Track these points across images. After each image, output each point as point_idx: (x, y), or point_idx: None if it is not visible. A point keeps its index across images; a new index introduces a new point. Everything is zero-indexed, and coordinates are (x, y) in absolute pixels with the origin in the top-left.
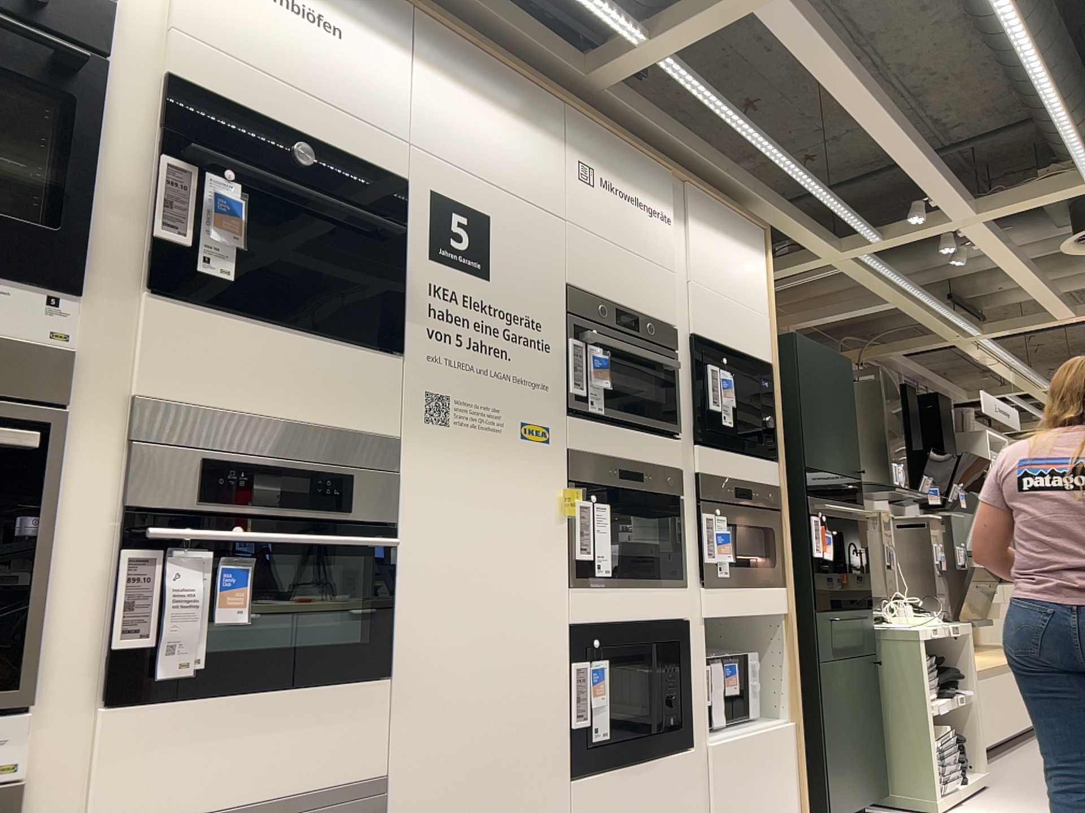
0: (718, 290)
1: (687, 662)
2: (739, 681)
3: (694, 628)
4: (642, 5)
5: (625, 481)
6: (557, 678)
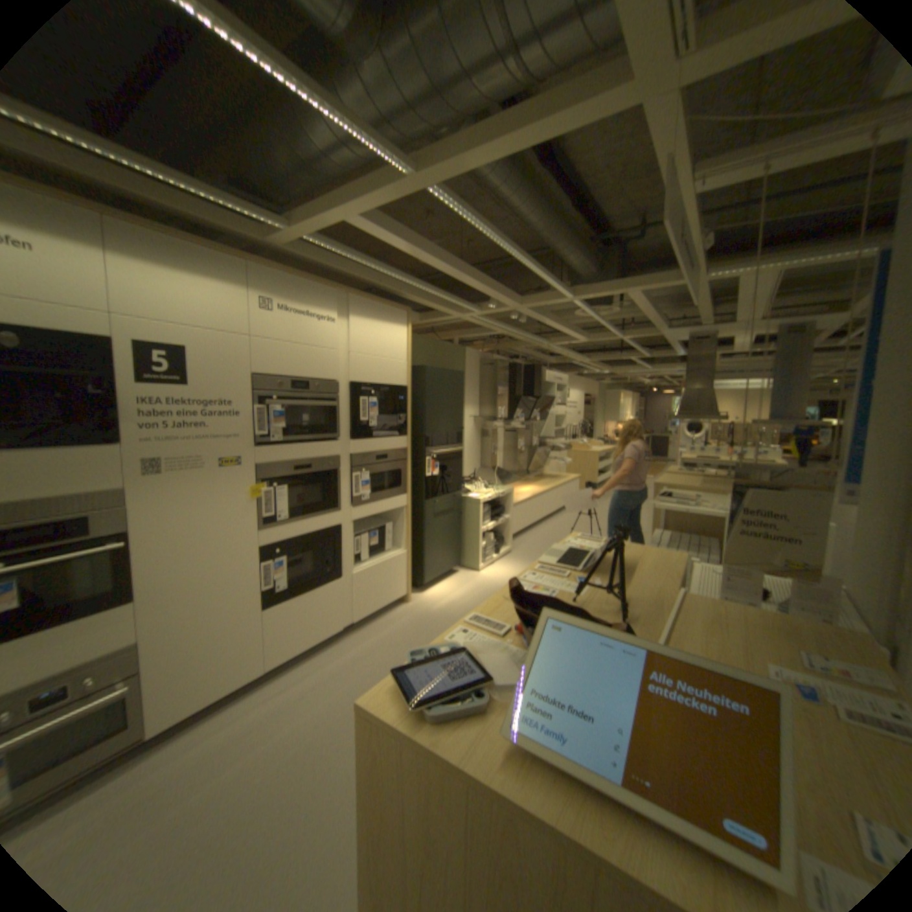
0: (371, 354)
1: (338, 544)
2: (376, 540)
3: (346, 527)
4: (297, 193)
5: (297, 471)
6: (250, 573)
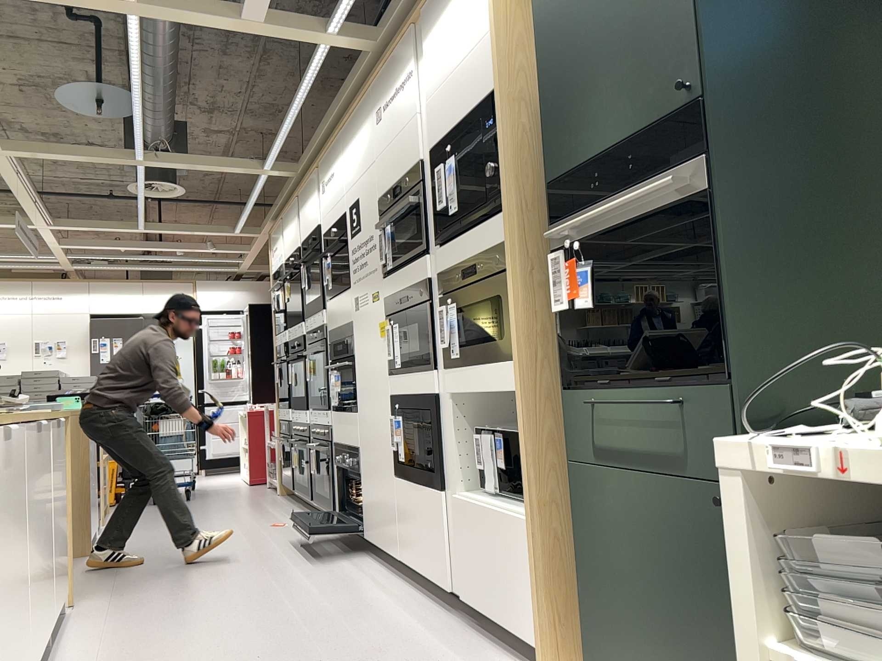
0: (446, 76)
1: (437, 427)
2: (500, 458)
3: (448, 403)
4: None
5: (403, 304)
6: (388, 423)
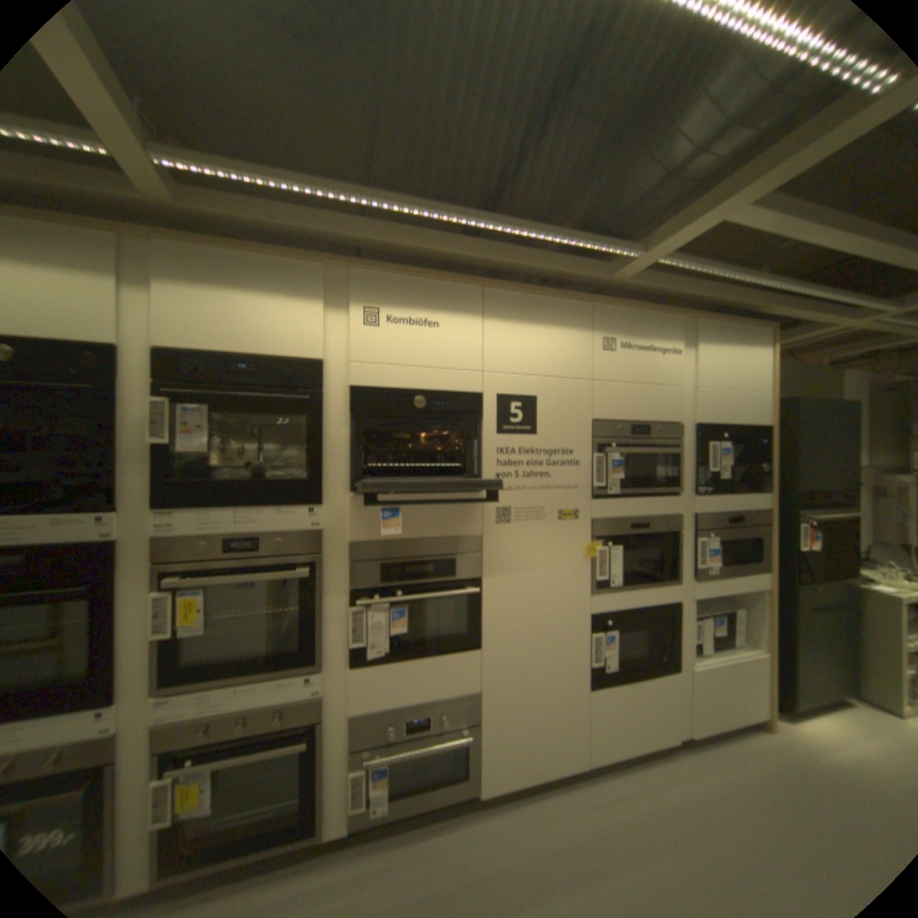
0: (724, 386)
1: (679, 627)
2: (726, 630)
3: (688, 606)
4: (650, 214)
5: (634, 529)
6: (582, 642)
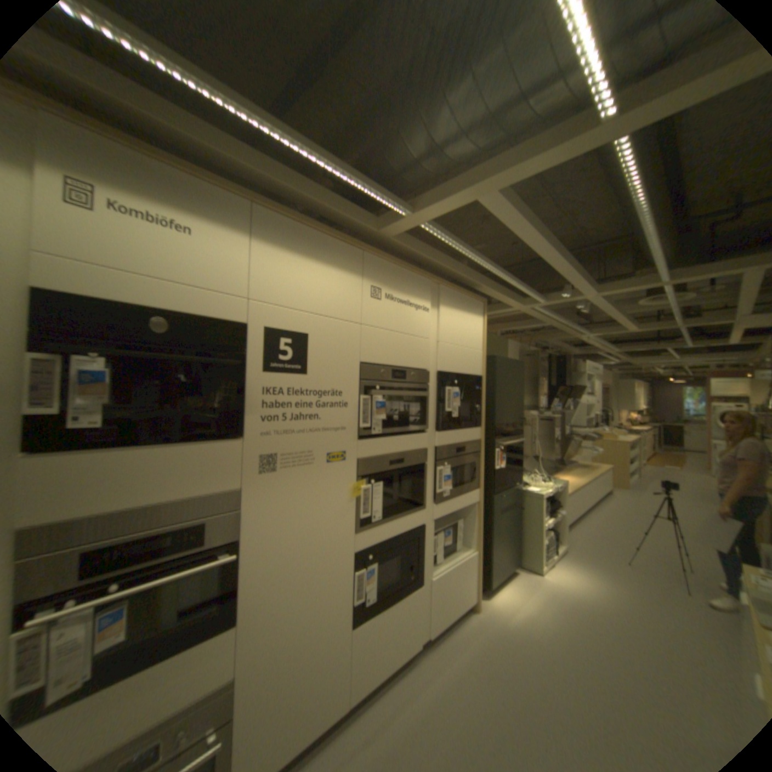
0: (456, 343)
1: (423, 546)
2: (452, 540)
3: (429, 526)
4: (415, 184)
5: (393, 465)
6: (346, 583)
